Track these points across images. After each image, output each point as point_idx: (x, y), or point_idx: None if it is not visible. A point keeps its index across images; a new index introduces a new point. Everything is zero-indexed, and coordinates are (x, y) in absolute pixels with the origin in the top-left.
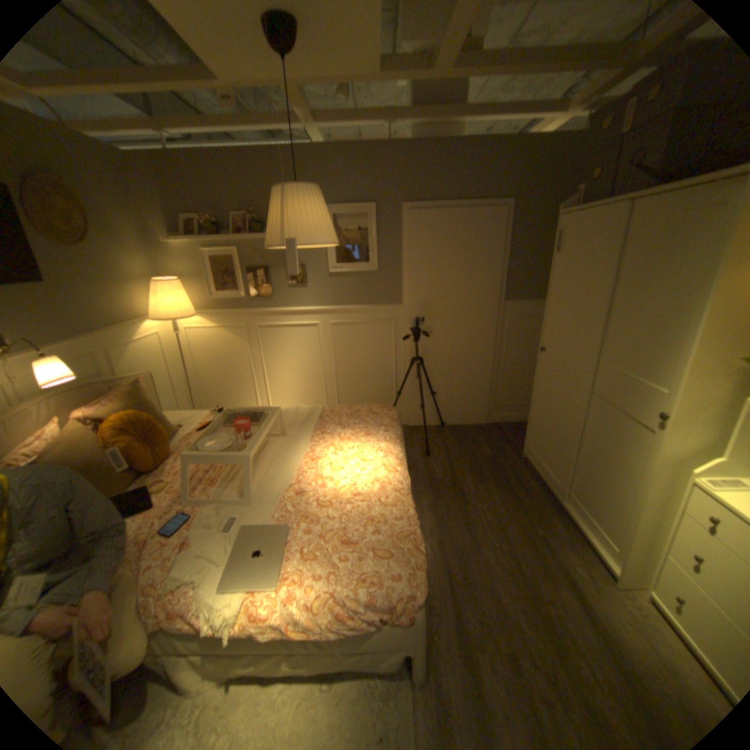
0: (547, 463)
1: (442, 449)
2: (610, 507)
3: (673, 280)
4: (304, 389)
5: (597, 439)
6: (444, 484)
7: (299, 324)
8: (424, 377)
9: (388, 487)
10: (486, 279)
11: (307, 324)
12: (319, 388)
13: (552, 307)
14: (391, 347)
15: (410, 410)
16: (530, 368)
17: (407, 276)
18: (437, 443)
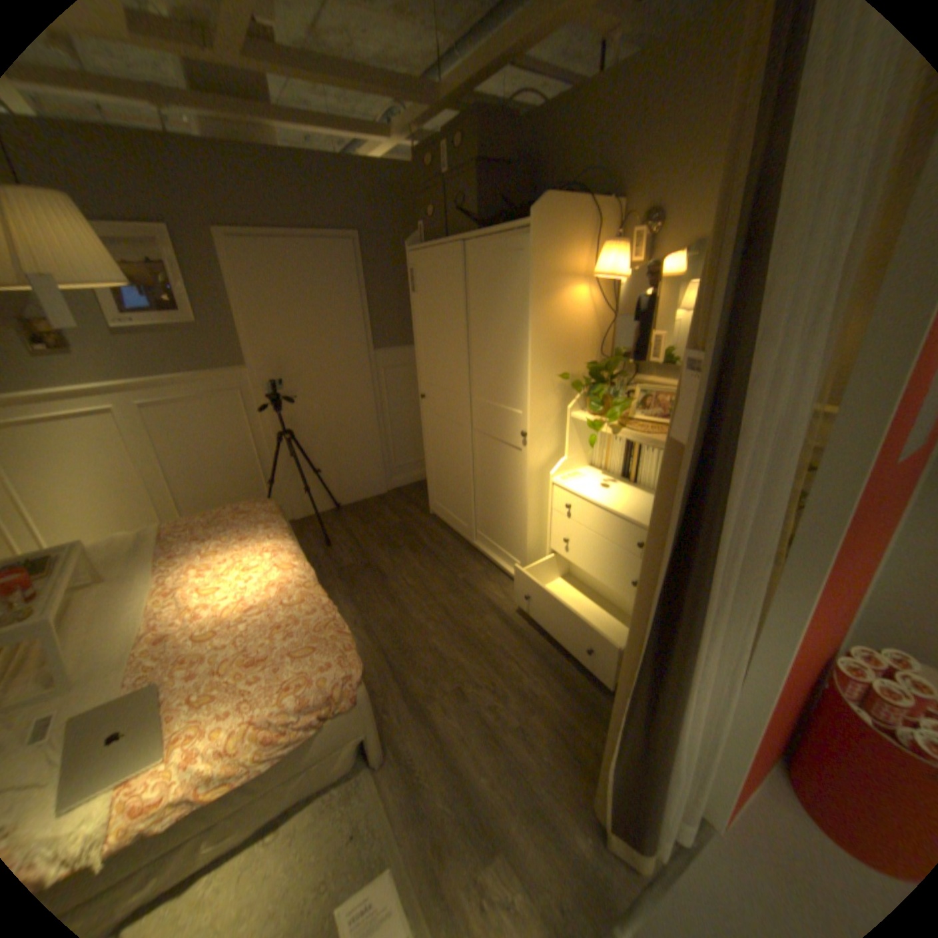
0: (451, 511)
1: (343, 533)
2: (505, 529)
3: (505, 316)
4: (110, 512)
5: (484, 472)
6: (355, 569)
7: (71, 414)
8: (300, 455)
9: (288, 587)
10: (348, 326)
11: (88, 411)
12: (140, 504)
13: (421, 352)
14: (244, 425)
15: (291, 500)
16: (417, 421)
17: (243, 327)
18: (336, 528)
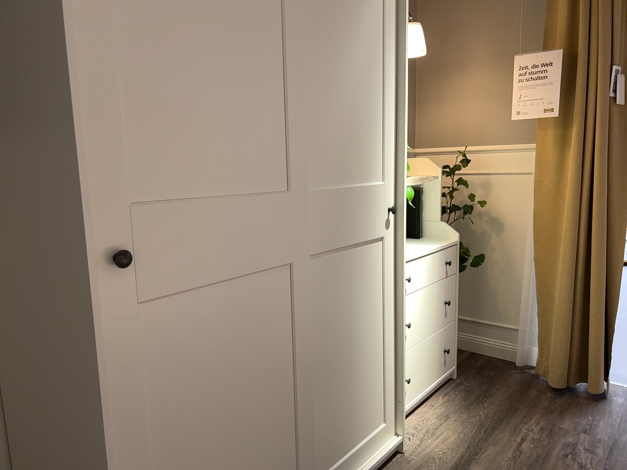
0: None
1: None
2: (364, 394)
3: (363, 41)
4: None
5: (327, 328)
6: None
7: None
8: None
9: None
10: None
11: None
12: None
13: (114, 85)
14: None
15: None
16: None
17: None
18: None
